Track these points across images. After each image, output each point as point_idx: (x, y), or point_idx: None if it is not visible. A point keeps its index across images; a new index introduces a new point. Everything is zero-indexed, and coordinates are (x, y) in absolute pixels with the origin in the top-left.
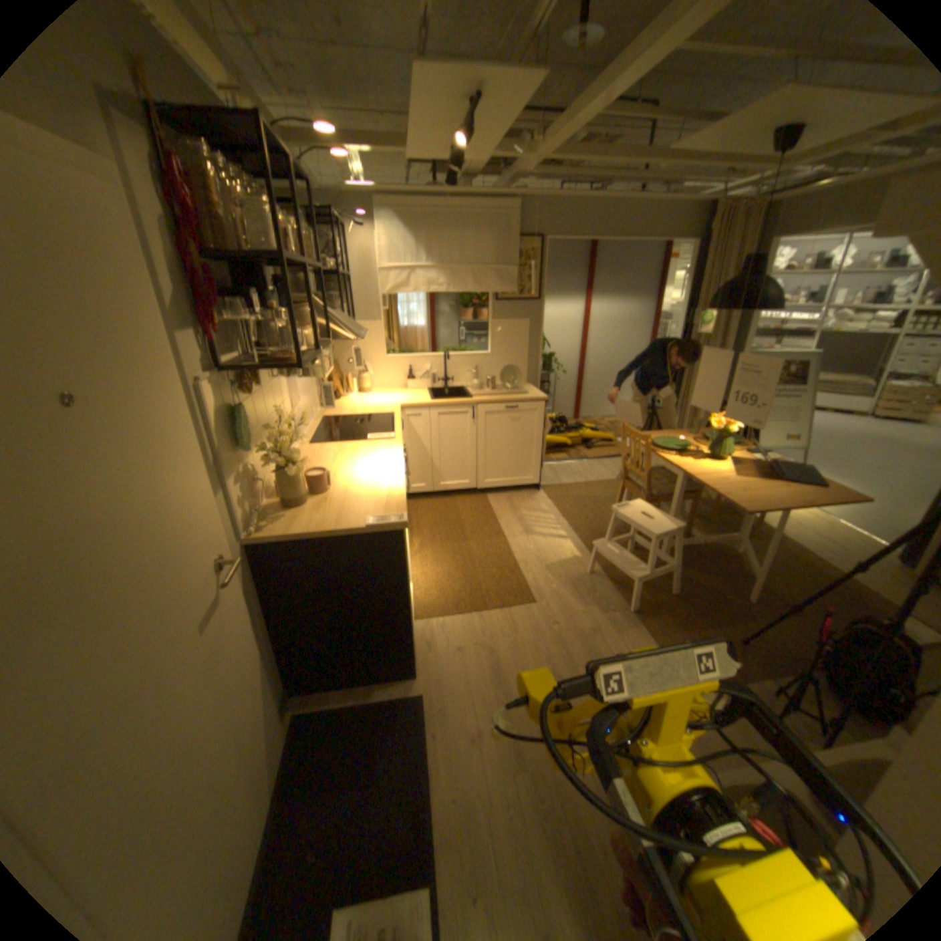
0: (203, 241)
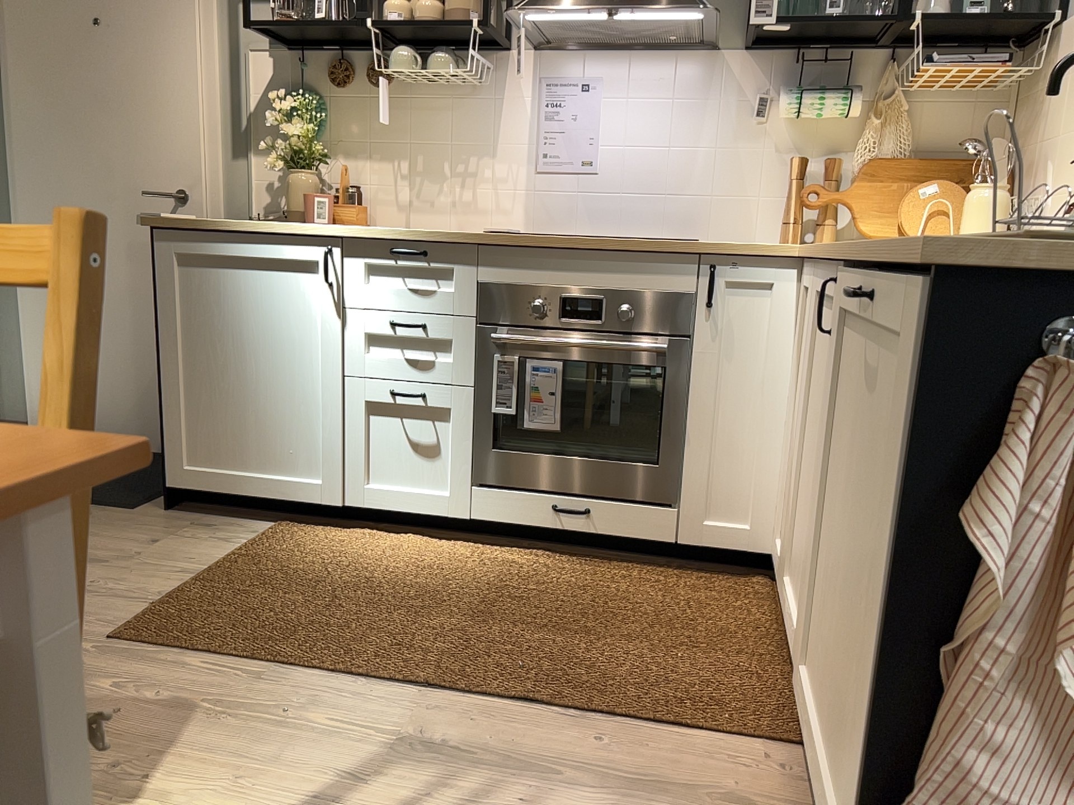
0: None
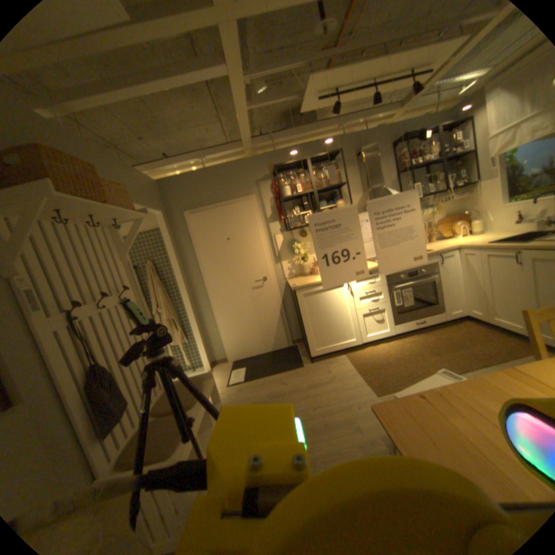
0: (284, 196)
